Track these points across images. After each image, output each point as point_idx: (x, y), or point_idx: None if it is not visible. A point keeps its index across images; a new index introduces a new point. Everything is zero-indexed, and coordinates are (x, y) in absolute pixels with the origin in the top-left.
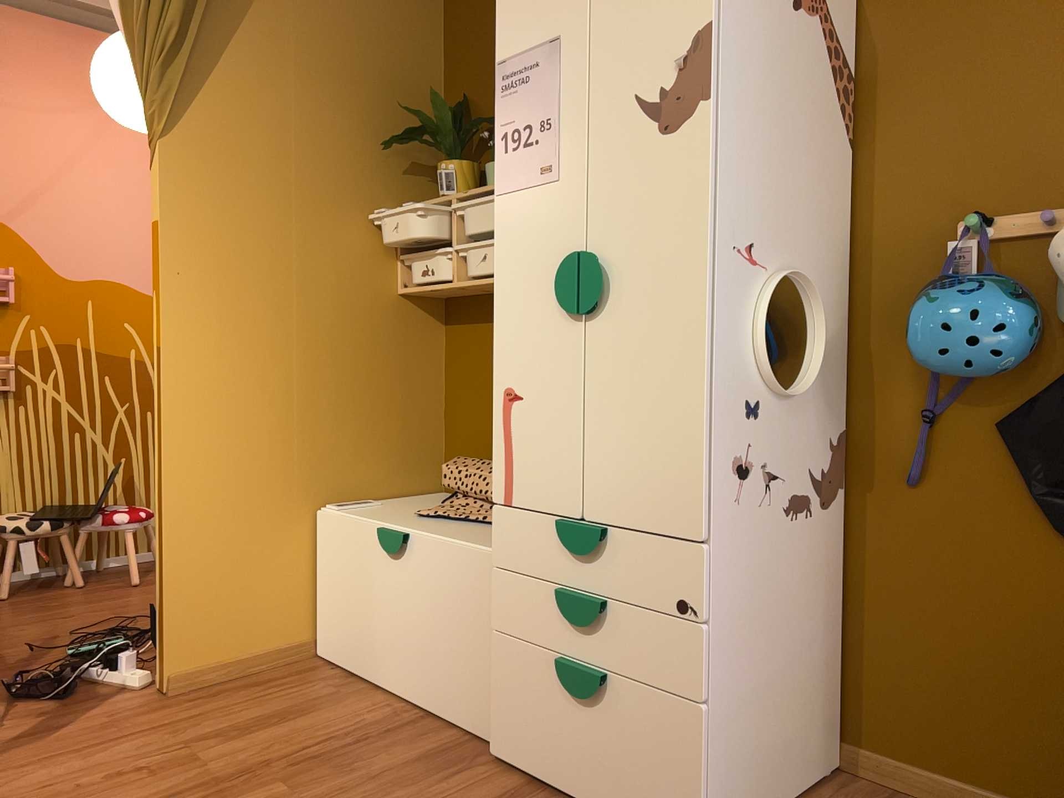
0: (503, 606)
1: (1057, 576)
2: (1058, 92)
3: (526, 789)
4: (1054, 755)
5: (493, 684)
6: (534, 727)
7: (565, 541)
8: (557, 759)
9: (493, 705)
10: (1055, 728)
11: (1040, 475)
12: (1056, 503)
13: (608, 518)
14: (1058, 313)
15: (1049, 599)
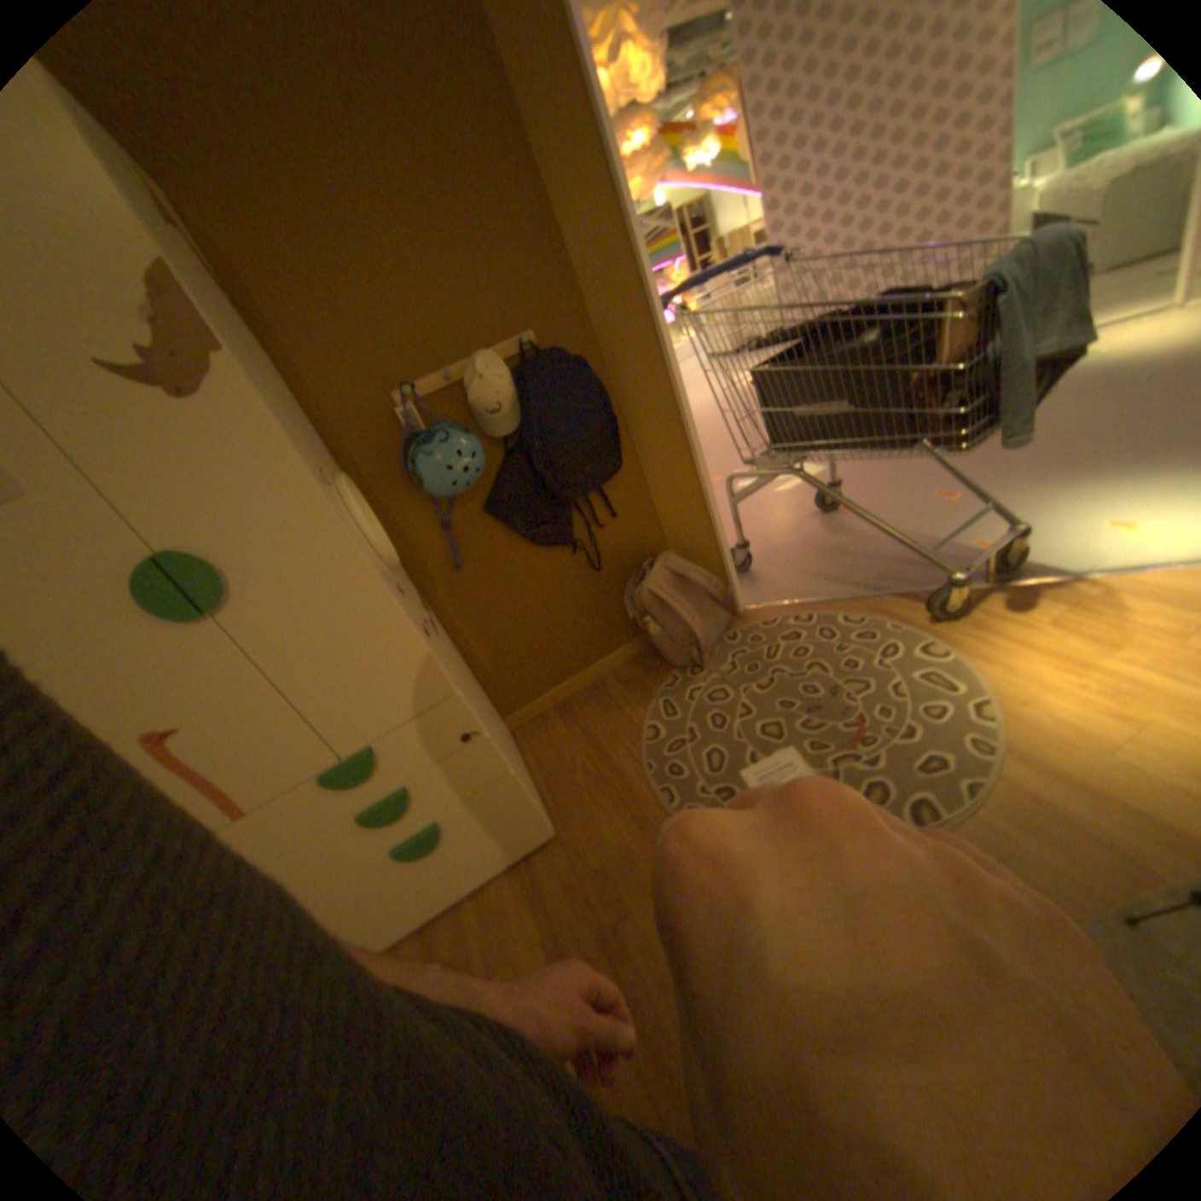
0: (305, 877)
1: (548, 566)
2: (403, 282)
3: (427, 935)
4: (585, 640)
5: (337, 925)
6: (400, 903)
7: (335, 785)
8: (433, 897)
9: (348, 934)
10: (580, 630)
11: (520, 523)
12: (535, 532)
13: (368, 739)
14: (488, 432)
15: (551, 579)
